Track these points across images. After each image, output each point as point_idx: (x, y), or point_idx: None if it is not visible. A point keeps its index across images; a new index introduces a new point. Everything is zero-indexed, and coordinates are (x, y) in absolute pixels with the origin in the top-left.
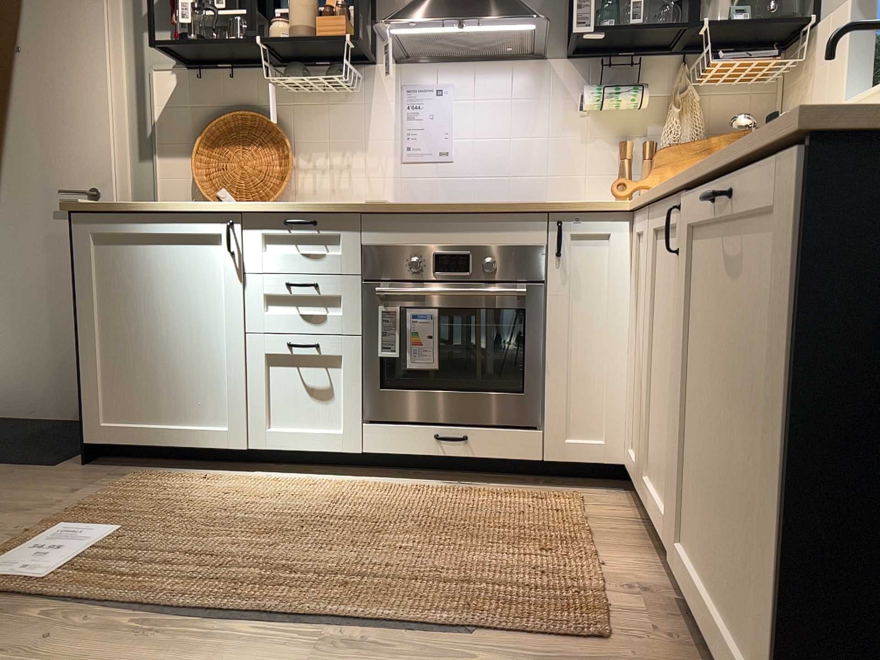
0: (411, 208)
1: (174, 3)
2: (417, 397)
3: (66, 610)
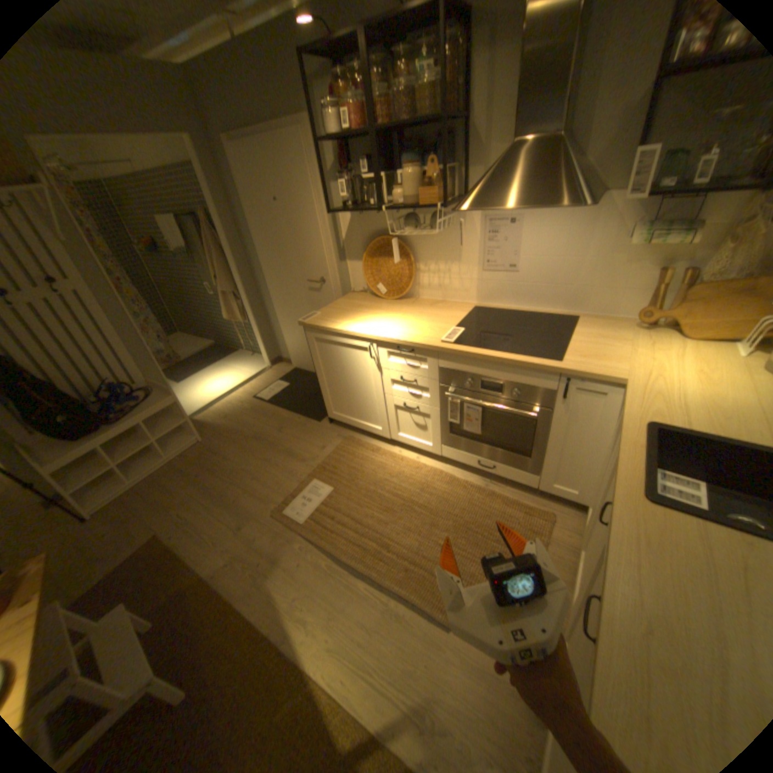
0: (466, 355)
1: (342, 161)
2: (468, 442)
3: (306, 543)
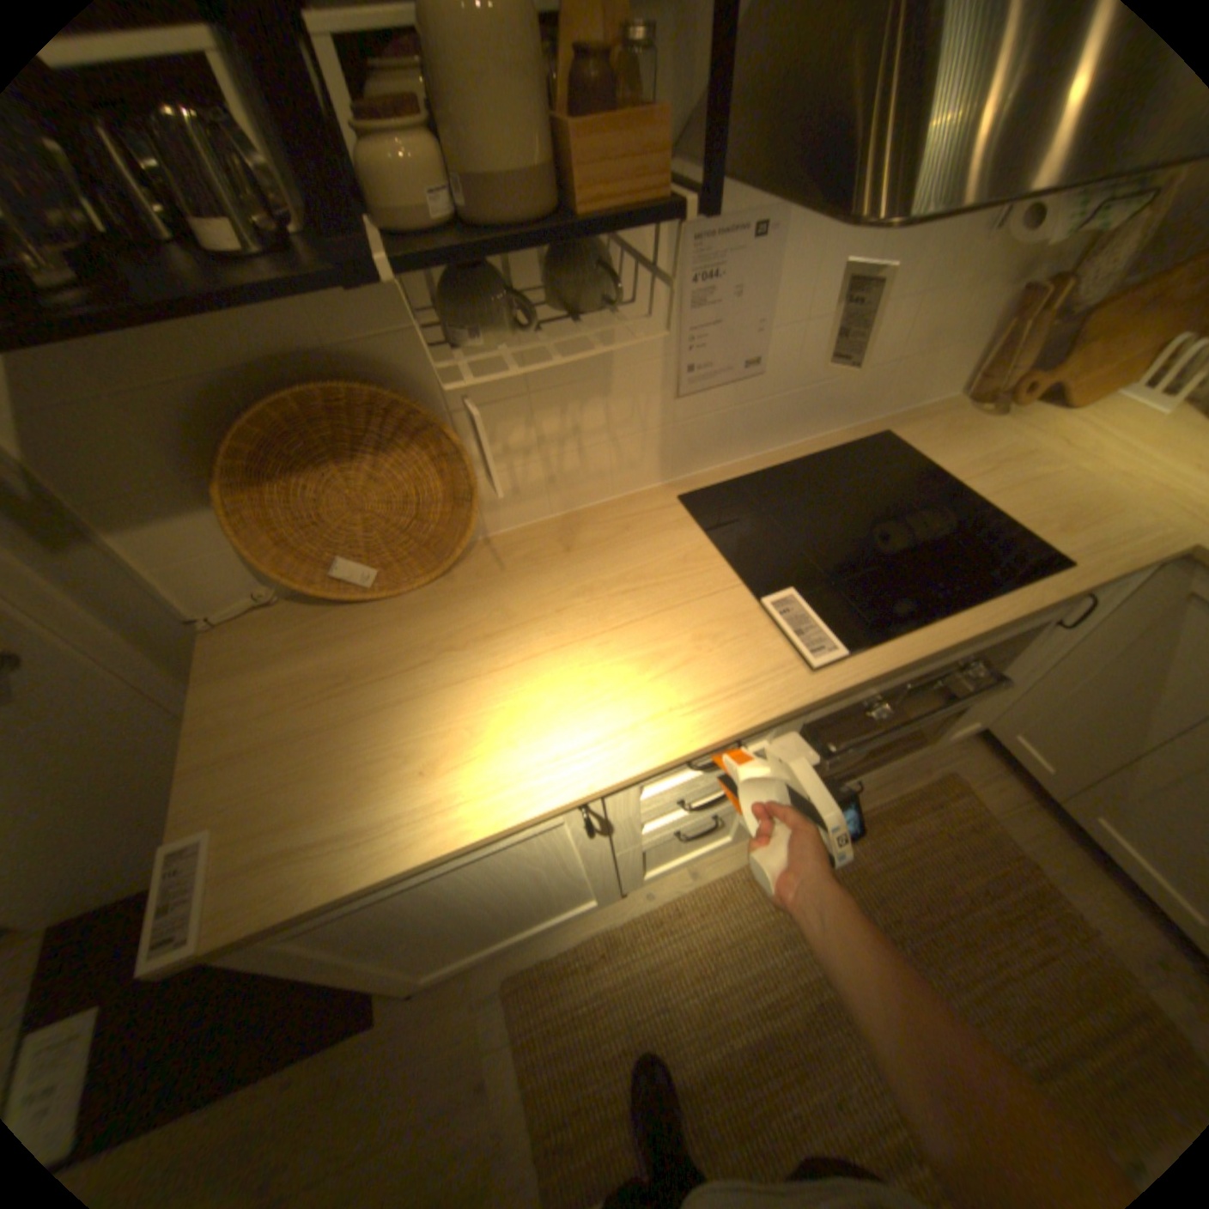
0: (909, 664)
1: None
2: None
3: None
